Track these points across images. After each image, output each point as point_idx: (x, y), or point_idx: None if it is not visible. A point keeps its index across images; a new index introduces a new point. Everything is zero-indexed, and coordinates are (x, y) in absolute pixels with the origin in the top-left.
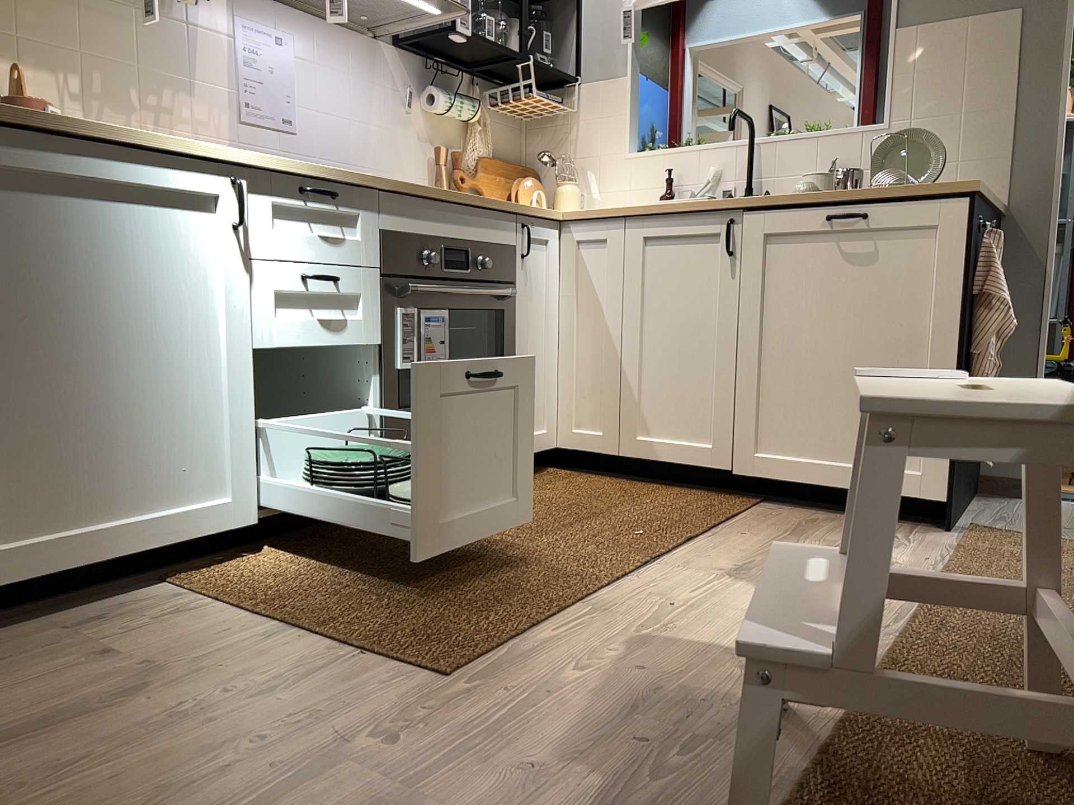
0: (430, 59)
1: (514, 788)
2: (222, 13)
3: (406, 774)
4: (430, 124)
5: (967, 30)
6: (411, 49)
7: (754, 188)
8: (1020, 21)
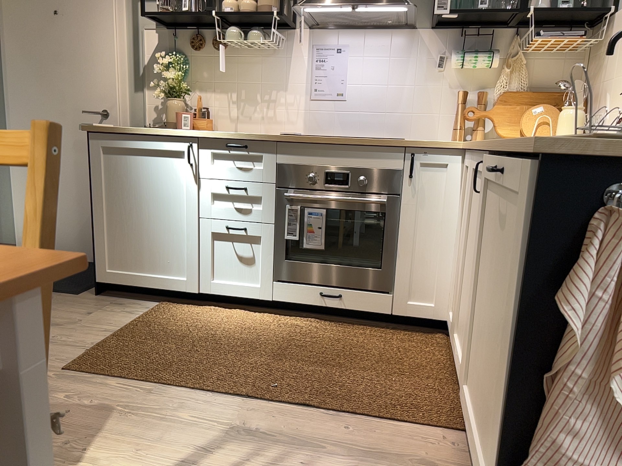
0: (466, 28)
1: None
2: (303, 45)
3: None
4: (461, 75)
5: None
6: (444, 26)
7: None
8: None
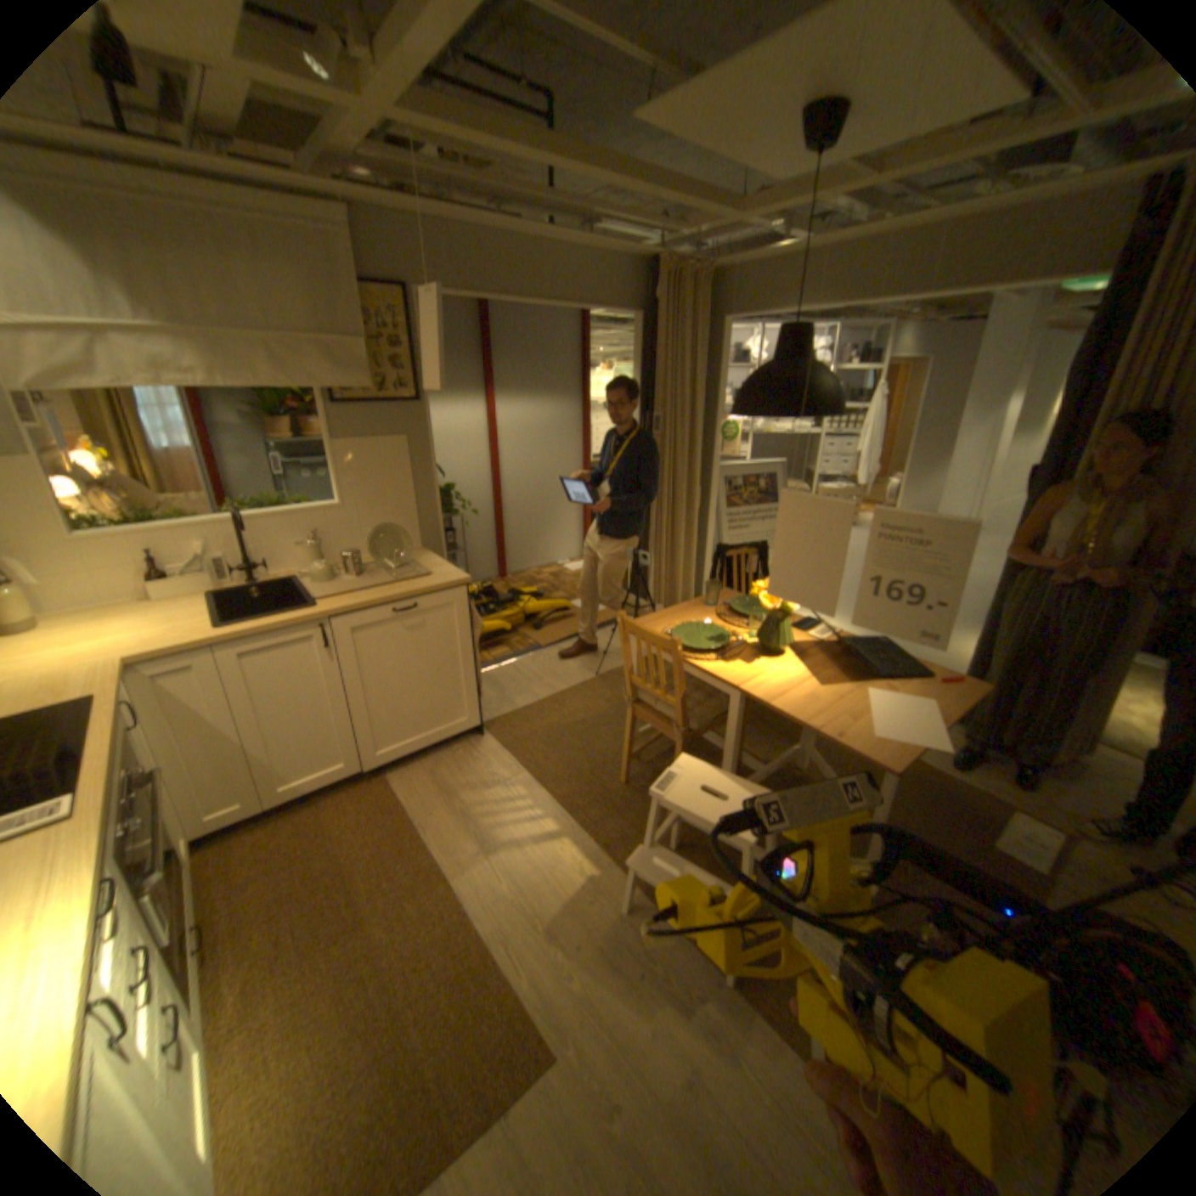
0: None
1: (658, 1052)
2: None
3: (638, 1109)
4: None
5: (377, 444)
6: None
7: (242, 554)
8: (406, 442)
